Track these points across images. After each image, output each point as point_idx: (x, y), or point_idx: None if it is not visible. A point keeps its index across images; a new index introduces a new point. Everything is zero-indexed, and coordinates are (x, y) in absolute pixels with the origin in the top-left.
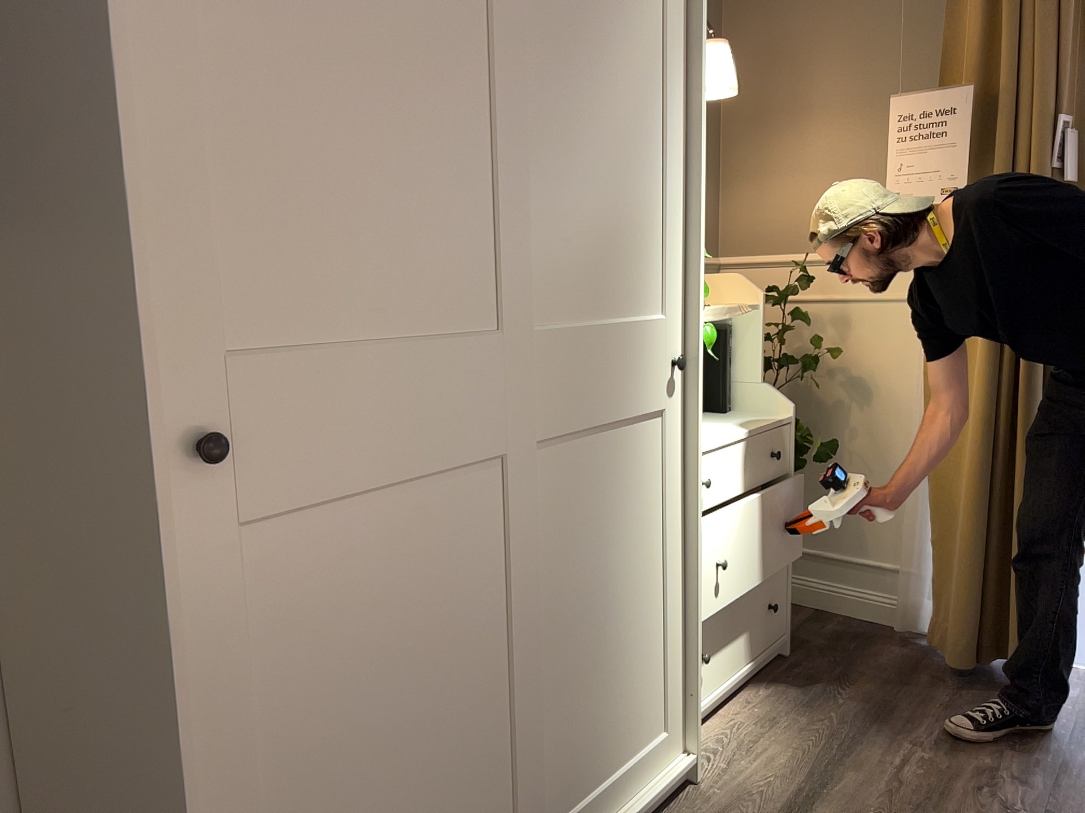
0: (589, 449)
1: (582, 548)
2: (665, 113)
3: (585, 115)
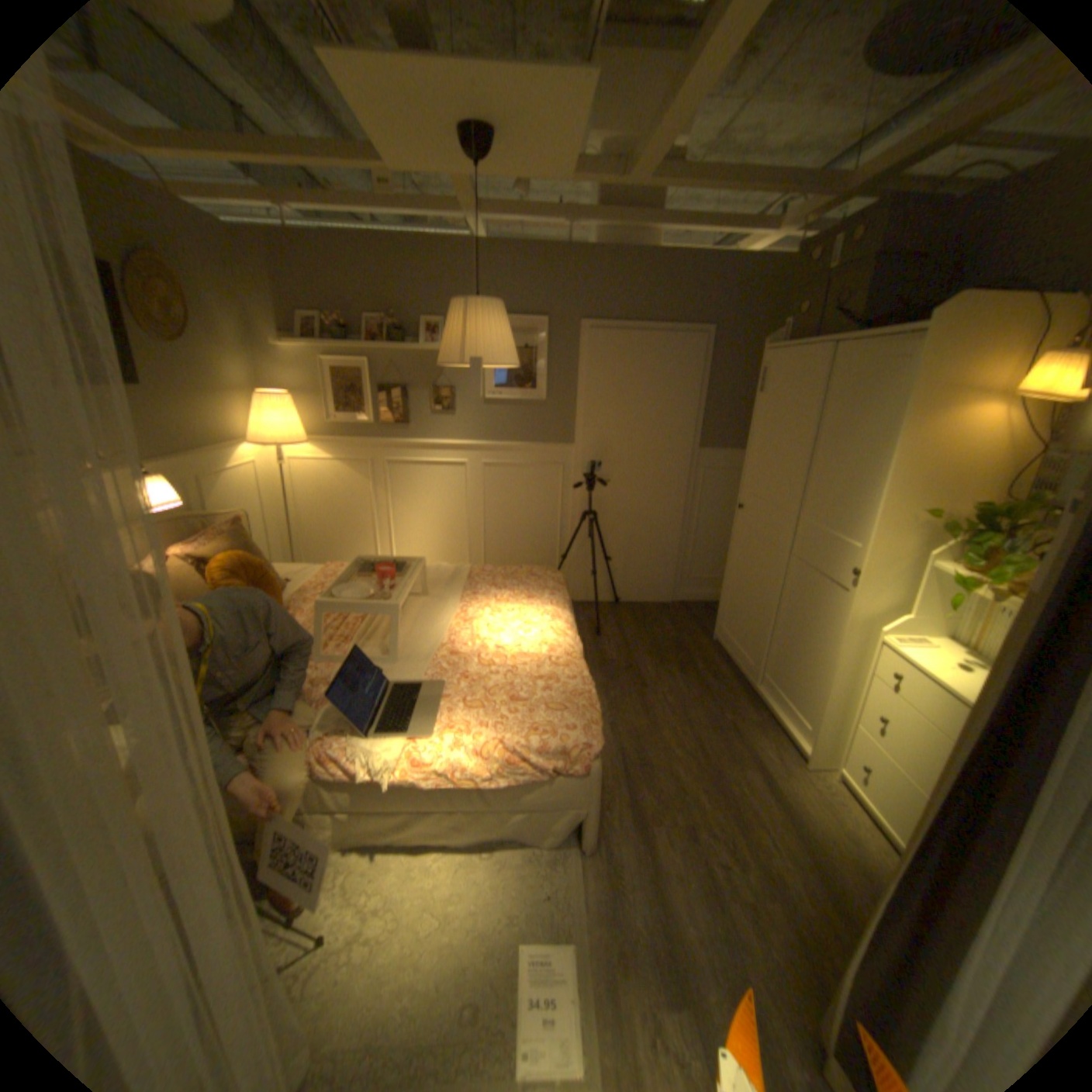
0: (812, 576)
1: (799, 611)
2: (897, 434)
3: (846, 437)
